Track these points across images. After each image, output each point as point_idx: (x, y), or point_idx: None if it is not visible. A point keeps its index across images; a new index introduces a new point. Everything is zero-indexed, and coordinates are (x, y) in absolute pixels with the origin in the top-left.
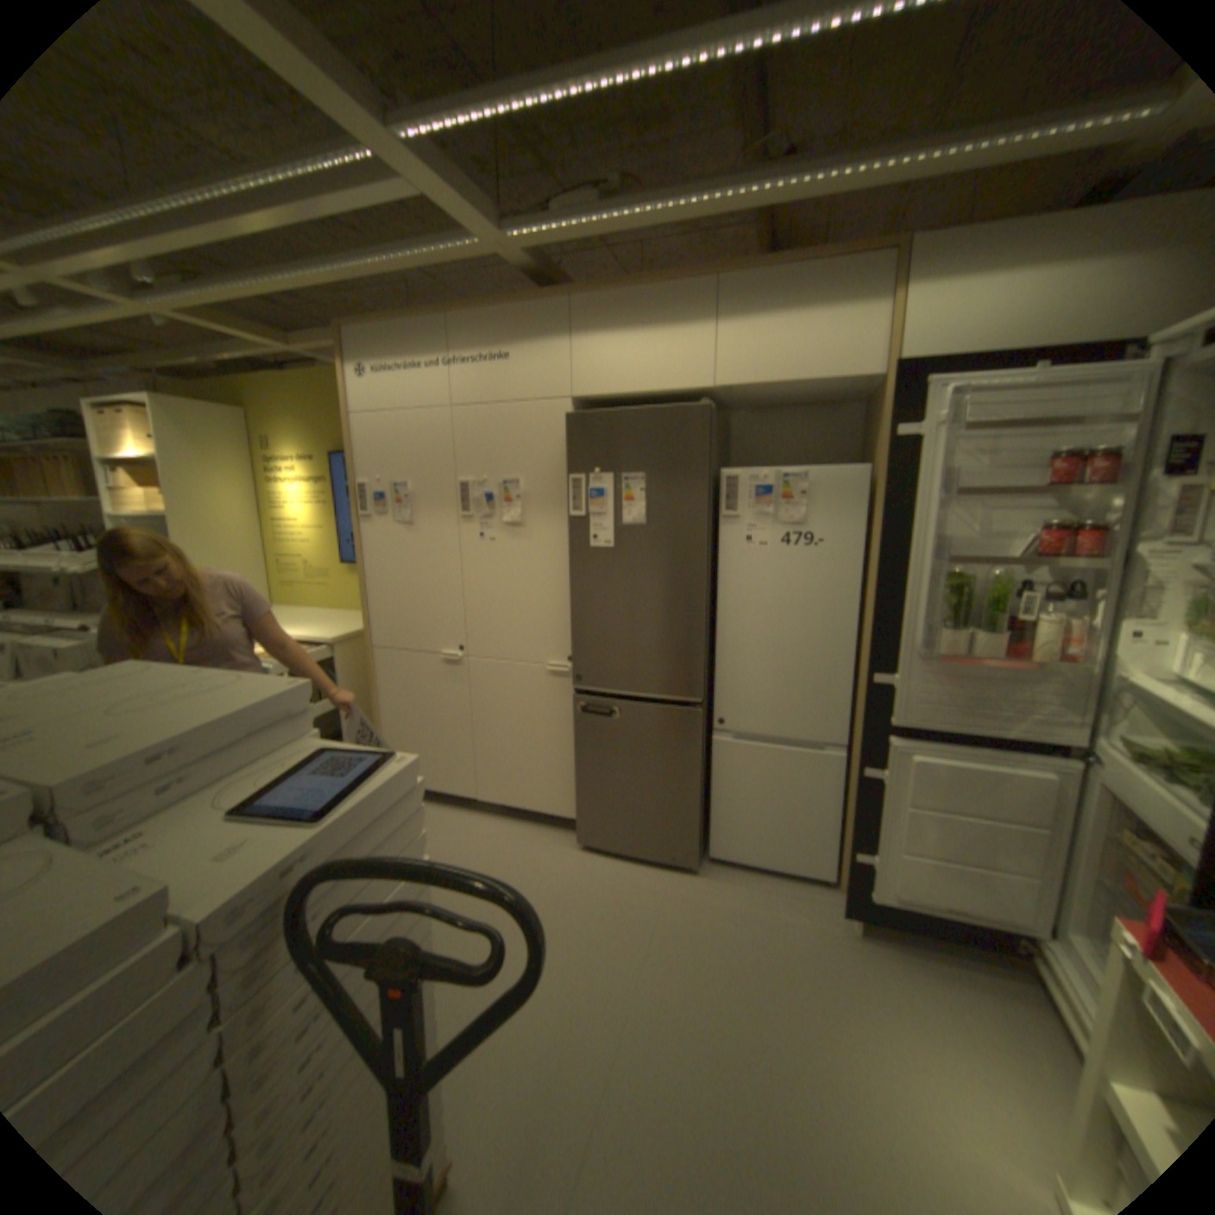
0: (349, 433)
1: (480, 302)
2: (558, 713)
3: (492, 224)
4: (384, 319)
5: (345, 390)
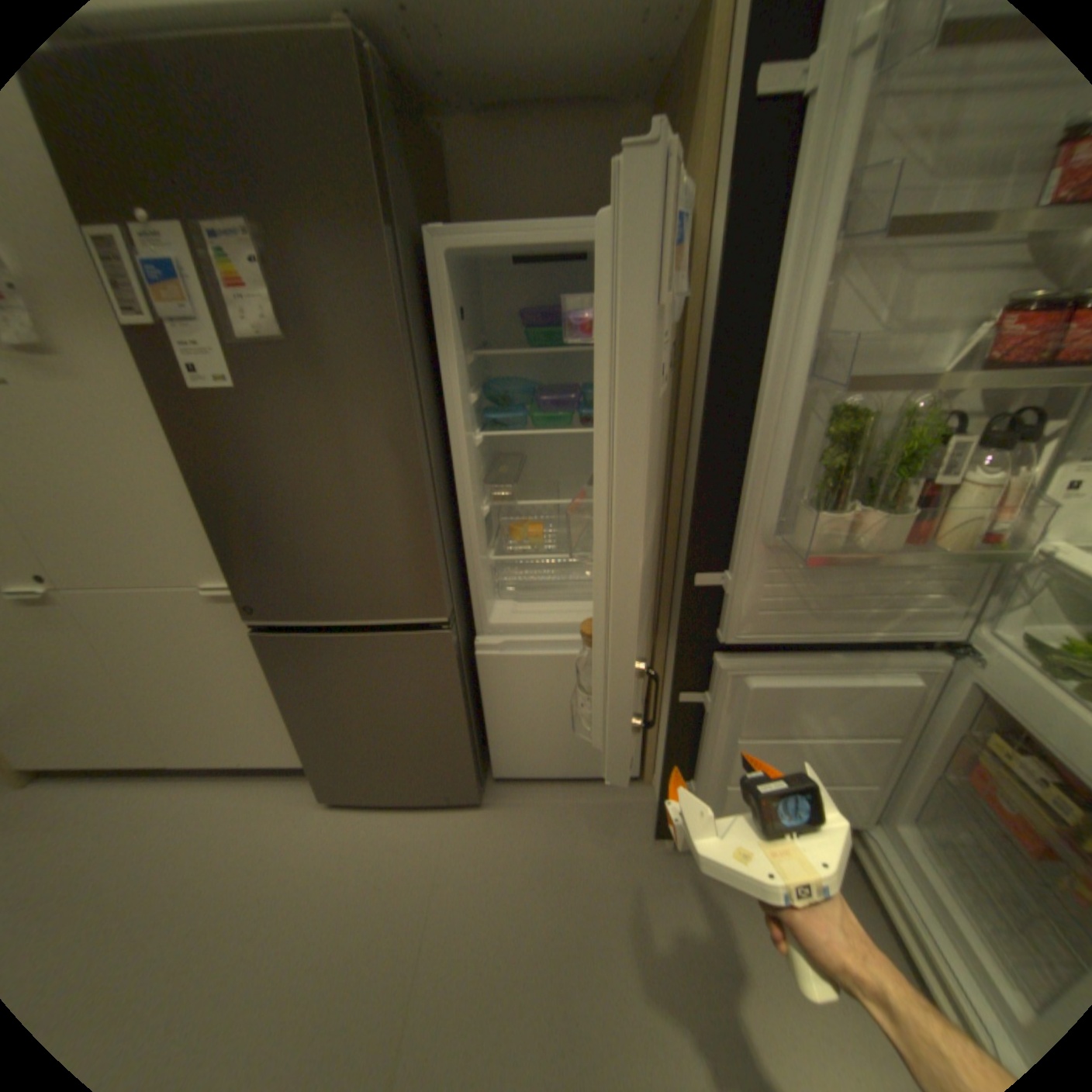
0: None
1: None
2: (242, 649)
3: None
4: None
5: None
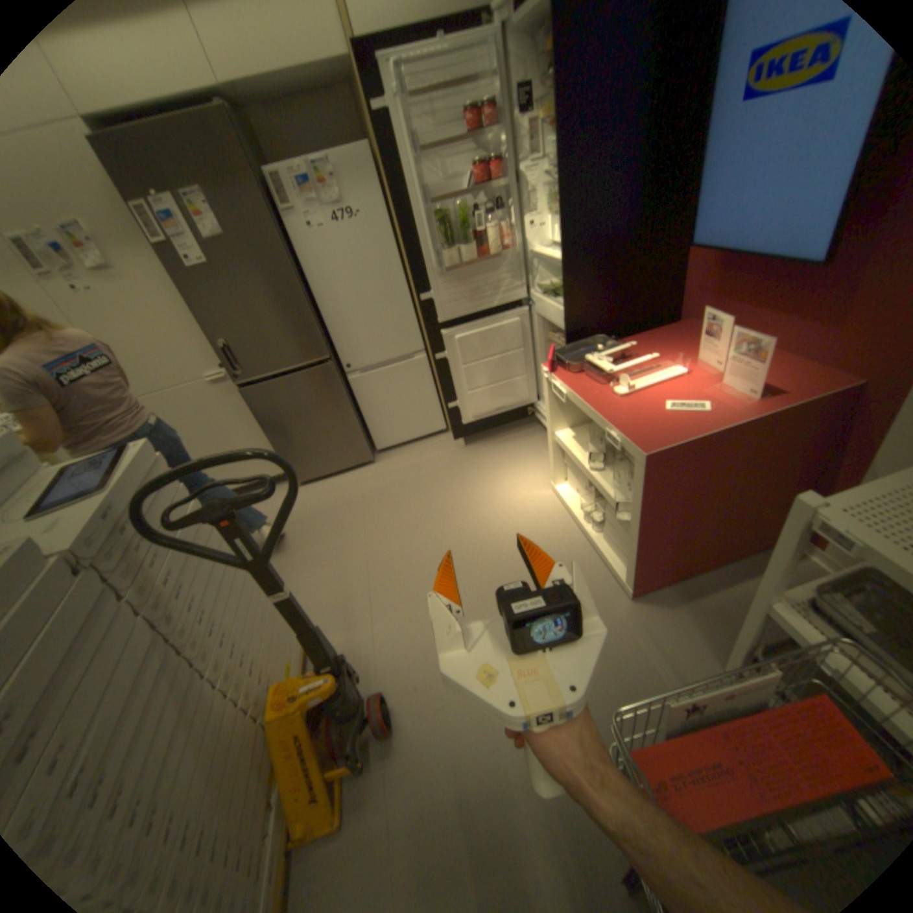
0: None
1: None
2: (234, 410)
3: None
4: None
5: None
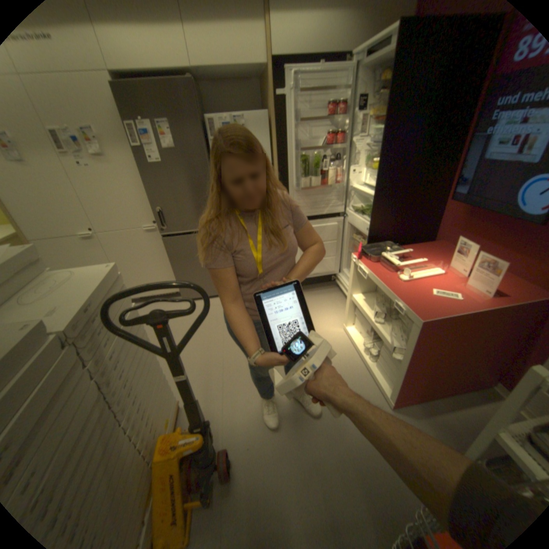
0: None
1: None
2: (156, 249)
3: None
4: None
5: None
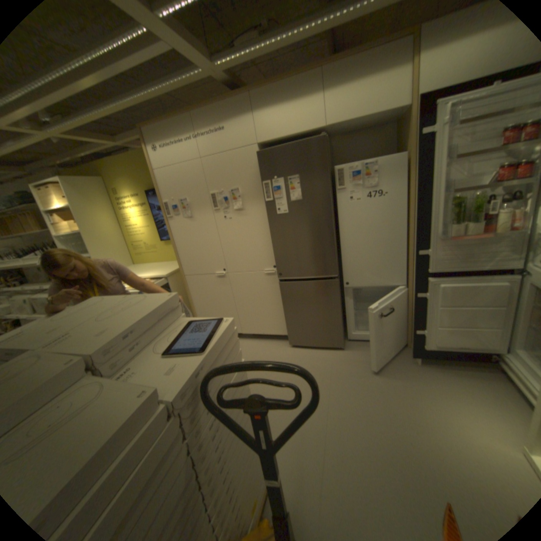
0: (154, 179)
1: (205, 103)
2: (272, 291)
3: (207, 59)
4: (160, 120)
5: (148, 159)
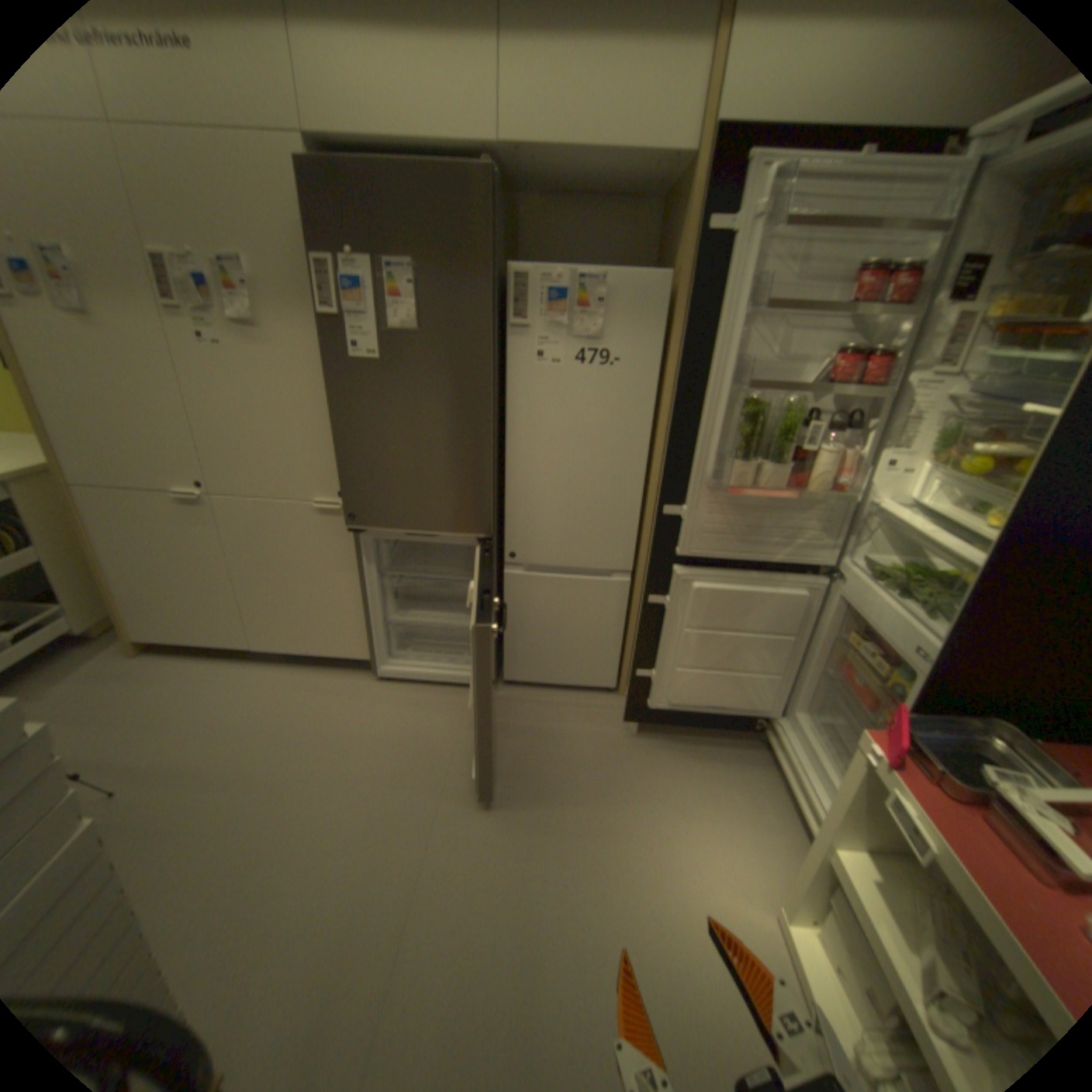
0: None
1: None
2: (333, 555)
3: None
4: None
5: None
